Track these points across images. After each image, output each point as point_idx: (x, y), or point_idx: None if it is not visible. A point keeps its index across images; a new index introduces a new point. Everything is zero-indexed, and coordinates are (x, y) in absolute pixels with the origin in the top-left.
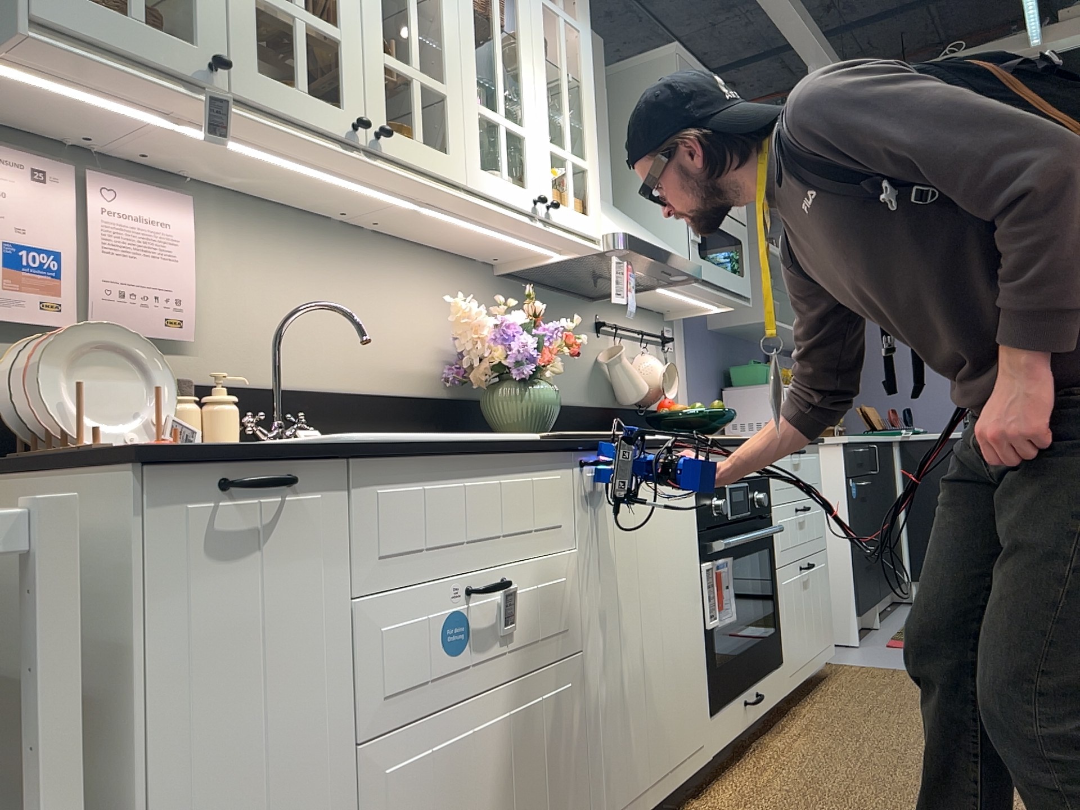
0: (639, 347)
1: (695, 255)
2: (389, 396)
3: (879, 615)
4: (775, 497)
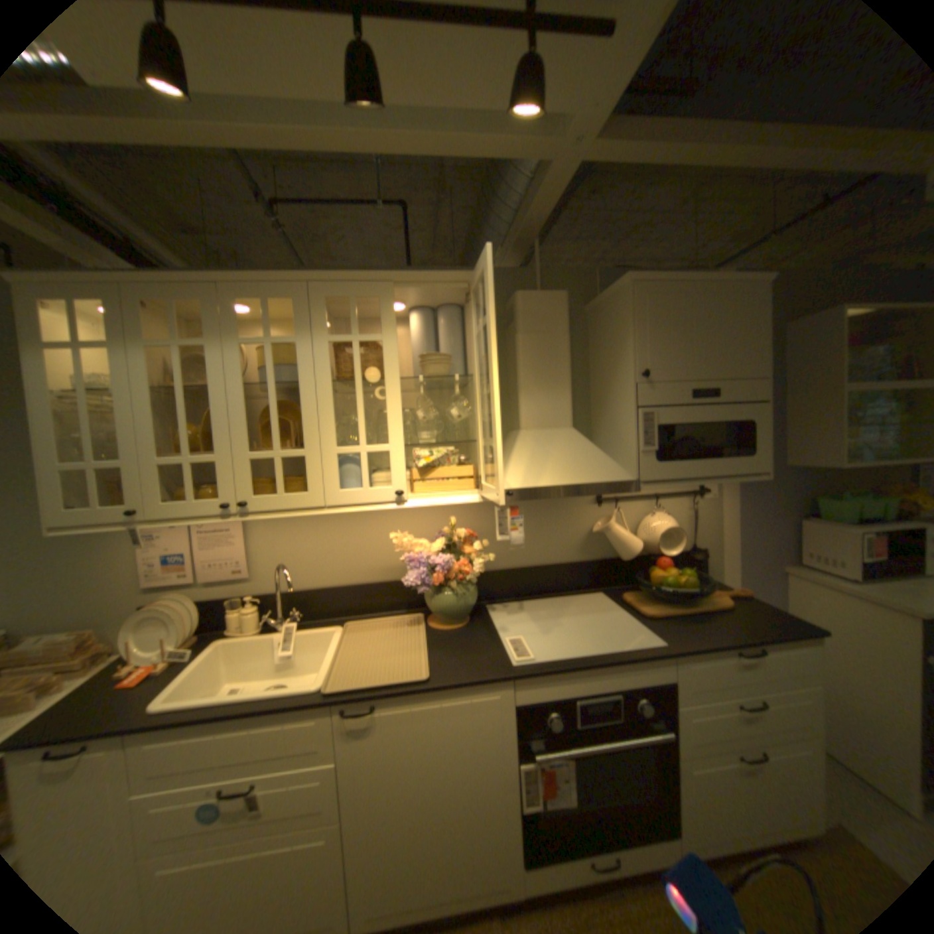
0: (655, 506)
1: (644, 465)
2: (376, 584)
3: None
4: (688, 703)
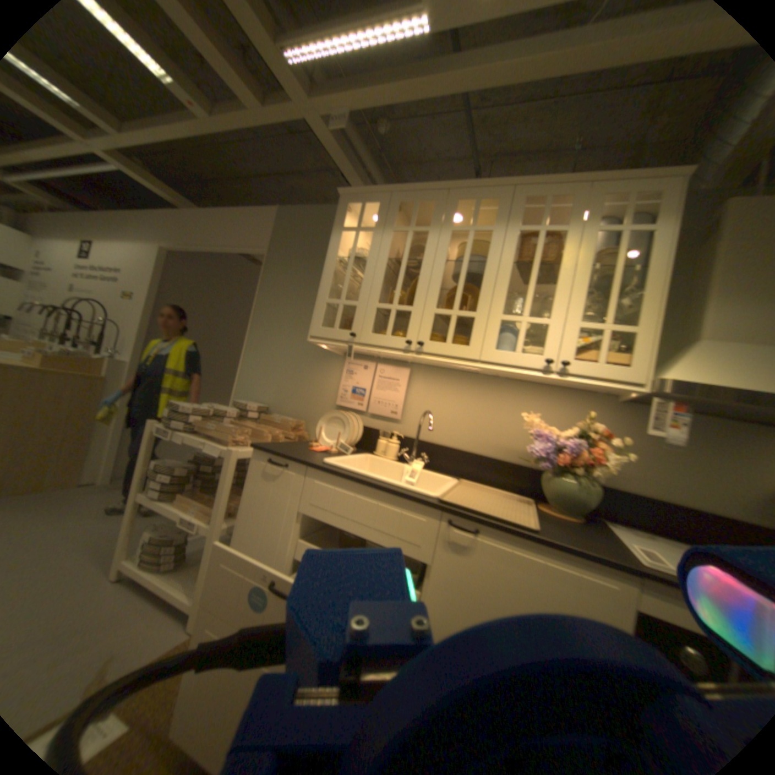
0: None
1: None
2: (496, 459)
3: None
4: None
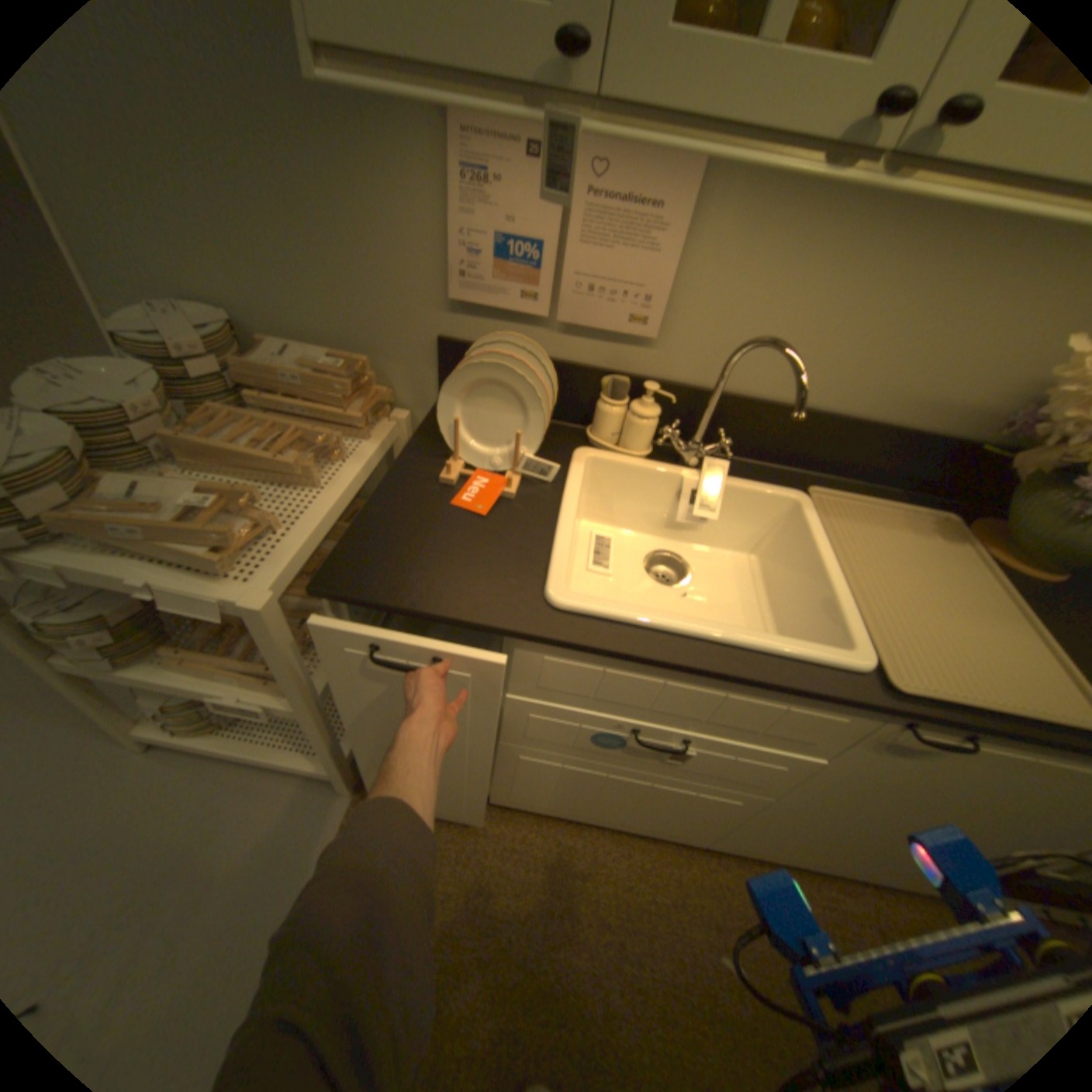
0: None
1: None
2: (892, 425)
3: None
4: None
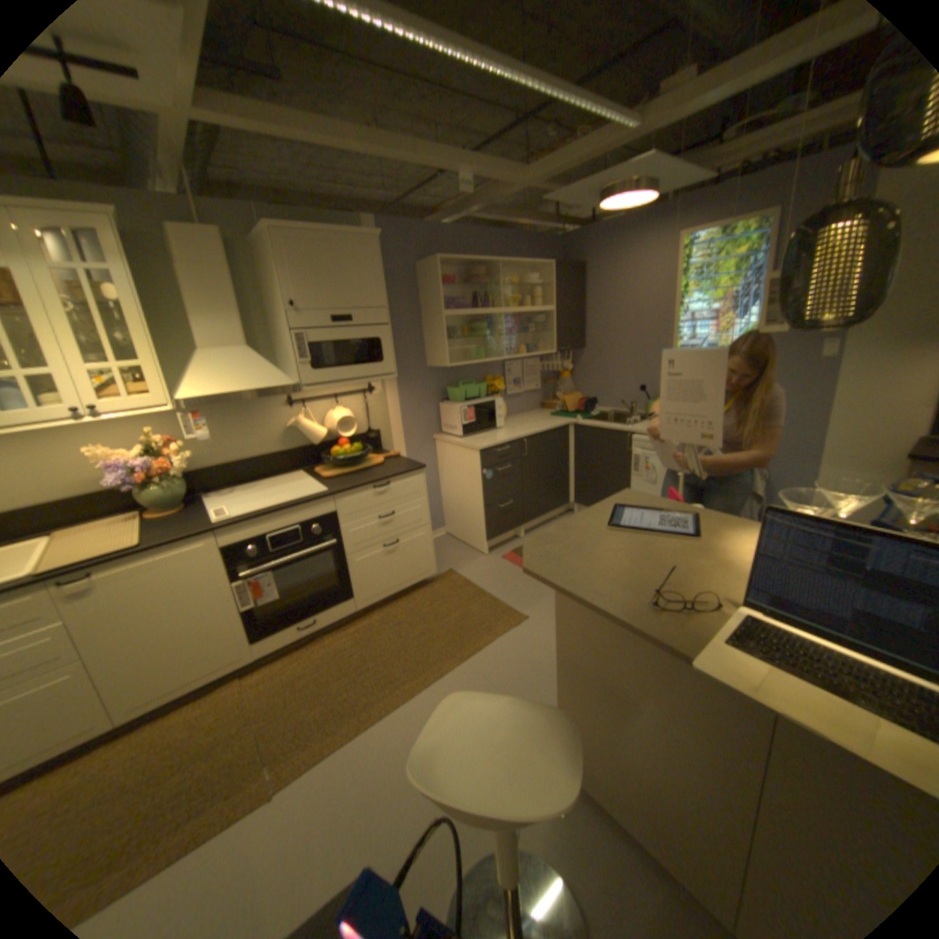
0: (336, 404)
1: (303, 374)
2: (81, 497)
3: (523, 533)
4: (344, 522)
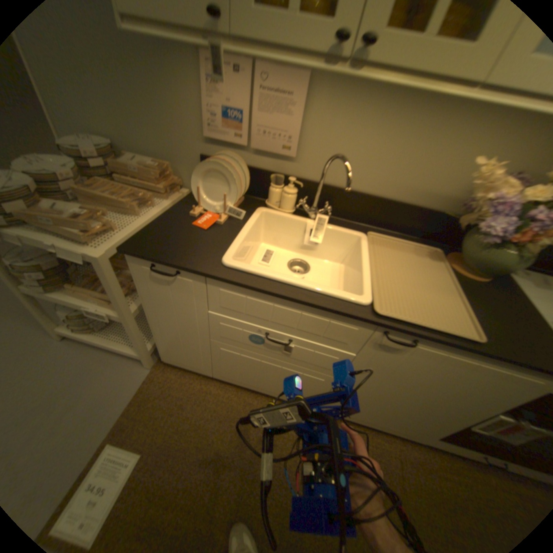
0: None
1: None
2: (409, 203)
3: None
4: None
